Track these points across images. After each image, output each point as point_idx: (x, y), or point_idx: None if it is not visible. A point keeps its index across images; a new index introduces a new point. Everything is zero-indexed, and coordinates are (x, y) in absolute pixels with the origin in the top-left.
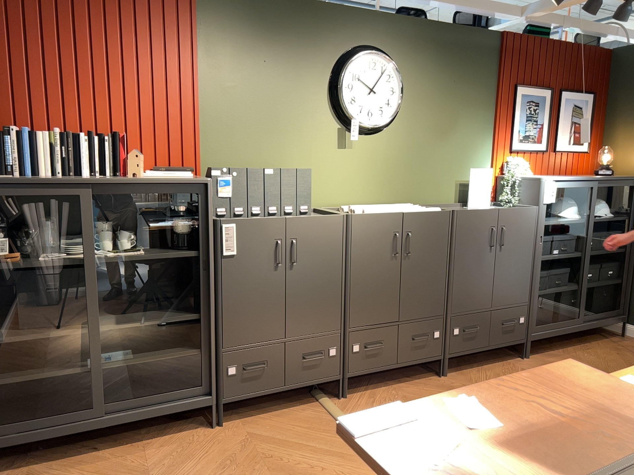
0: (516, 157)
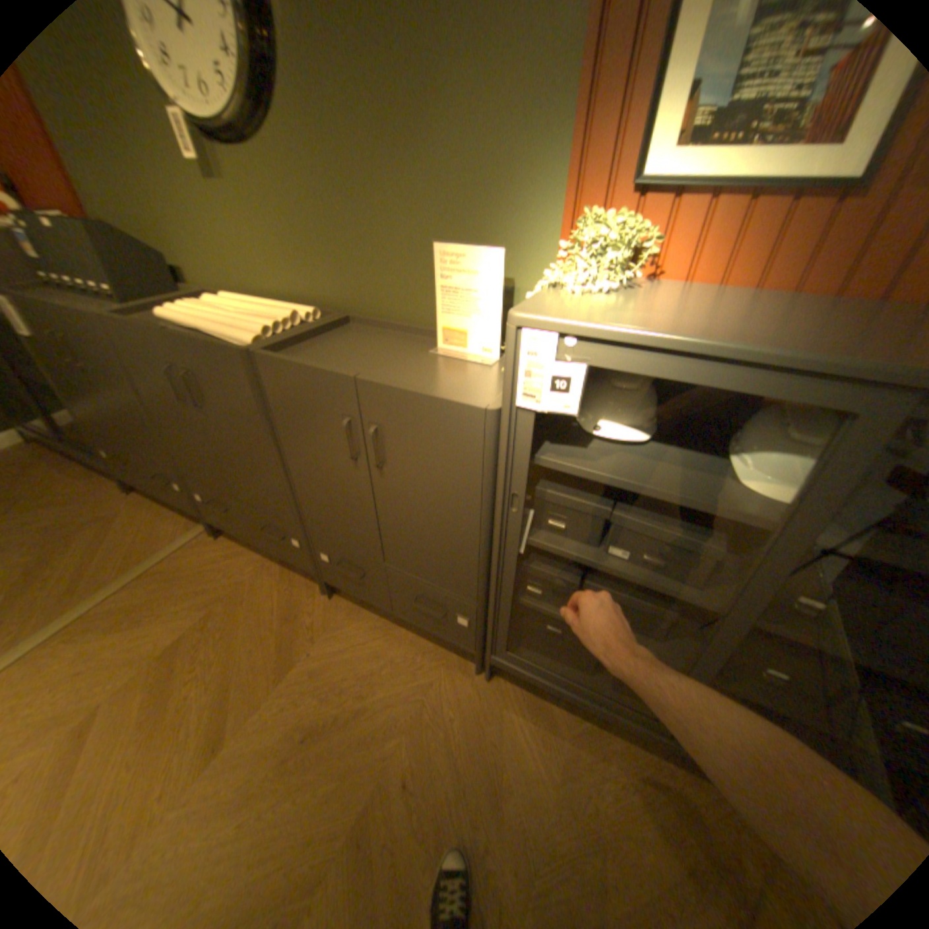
0: (625, 212)
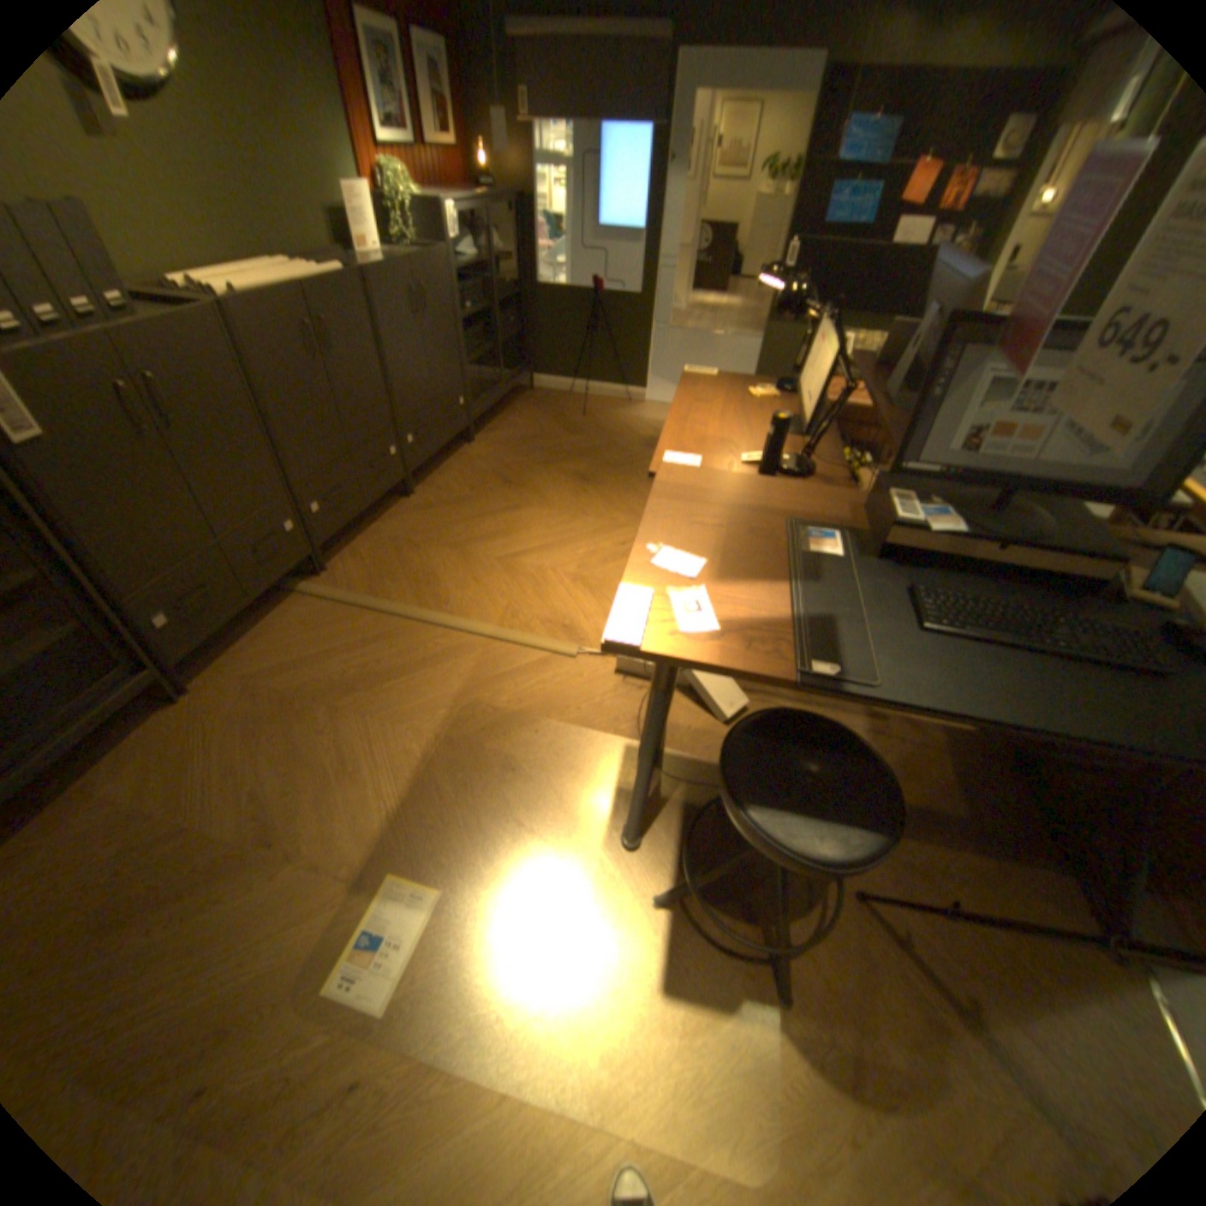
0: (388, 159)
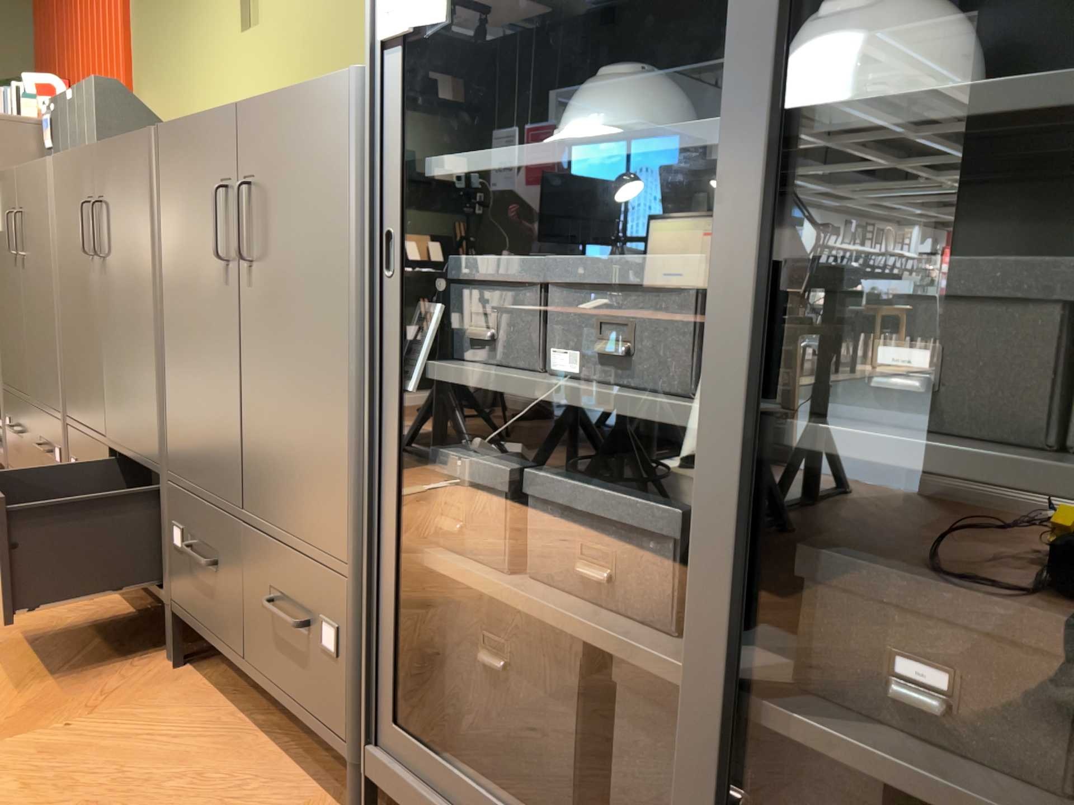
0: None
